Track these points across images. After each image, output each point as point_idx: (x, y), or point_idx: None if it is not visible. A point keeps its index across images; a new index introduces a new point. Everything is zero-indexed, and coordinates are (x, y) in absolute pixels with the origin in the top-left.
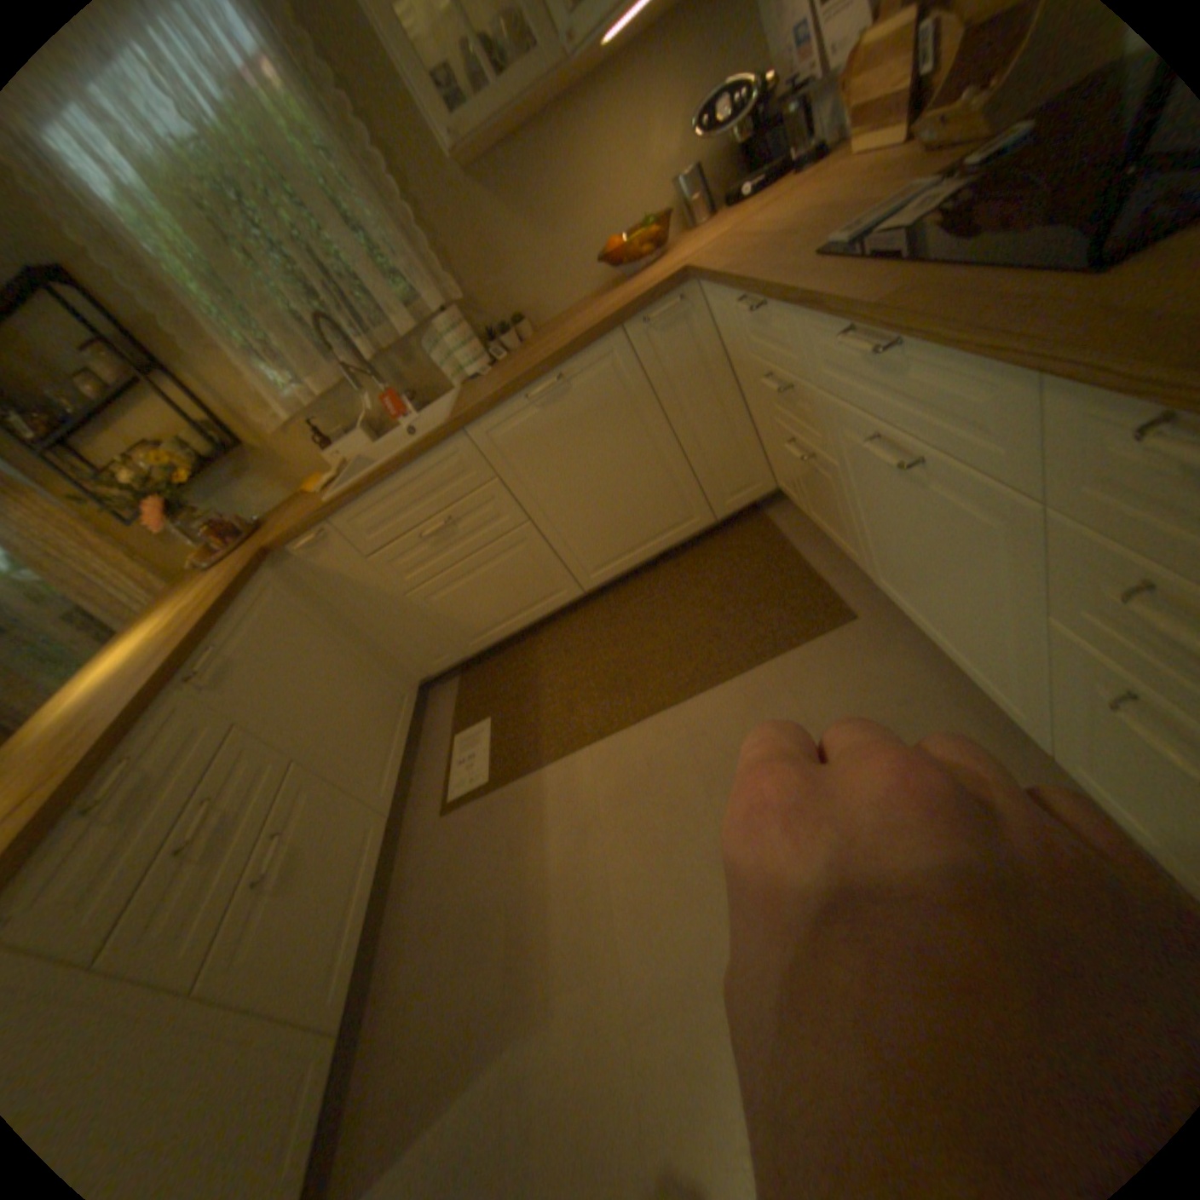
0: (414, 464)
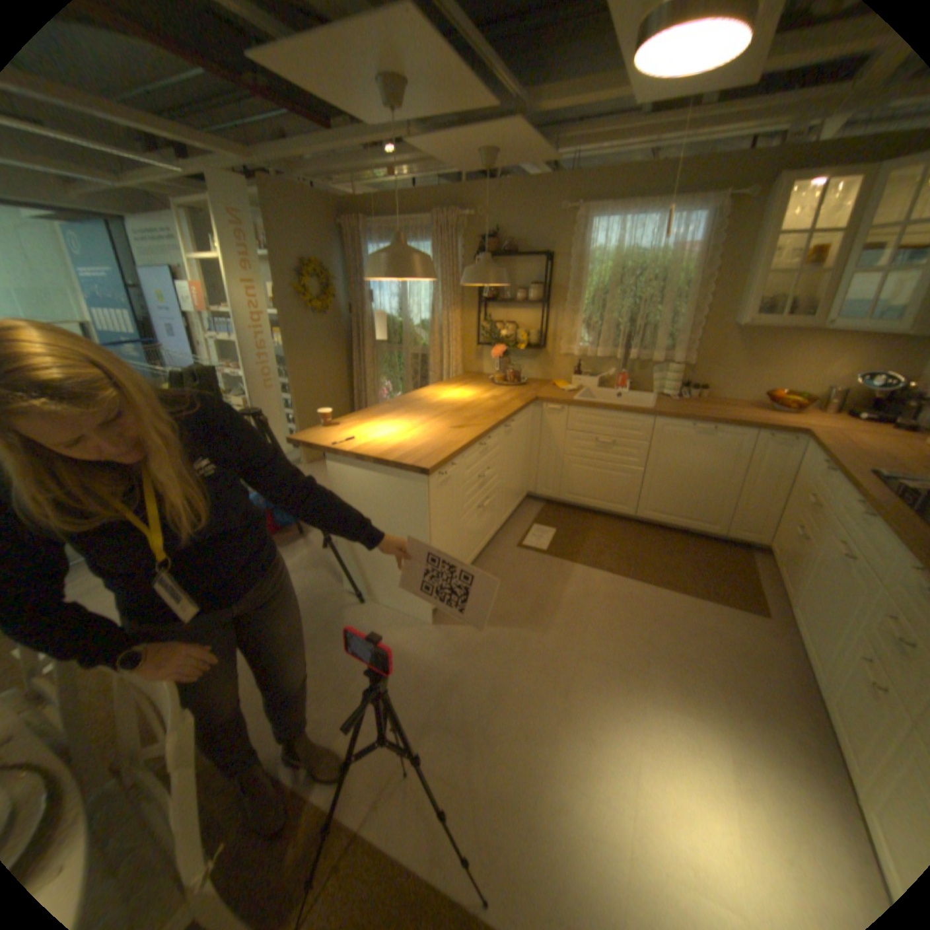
0: (622, 413)
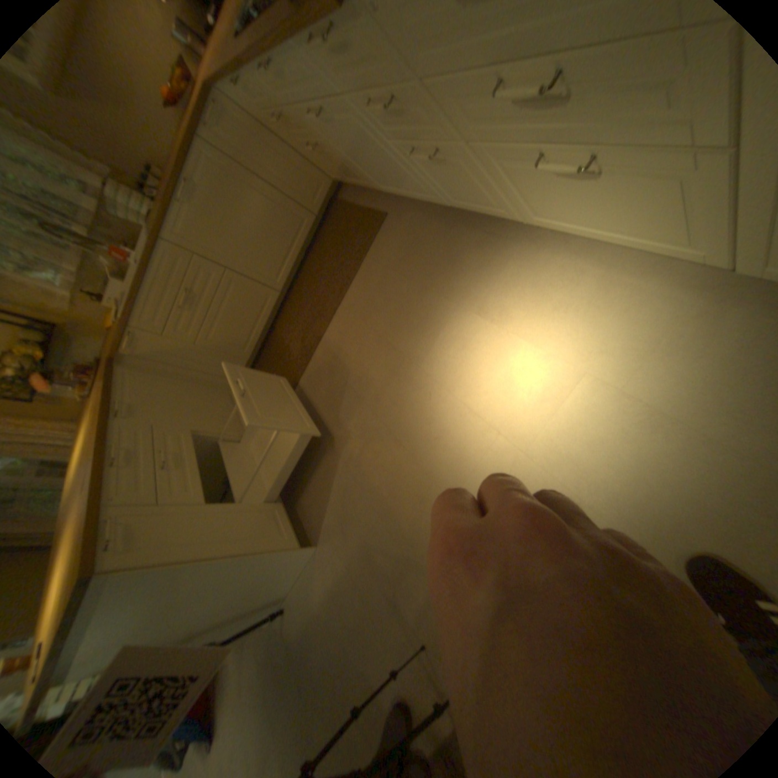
0: (148, 269)
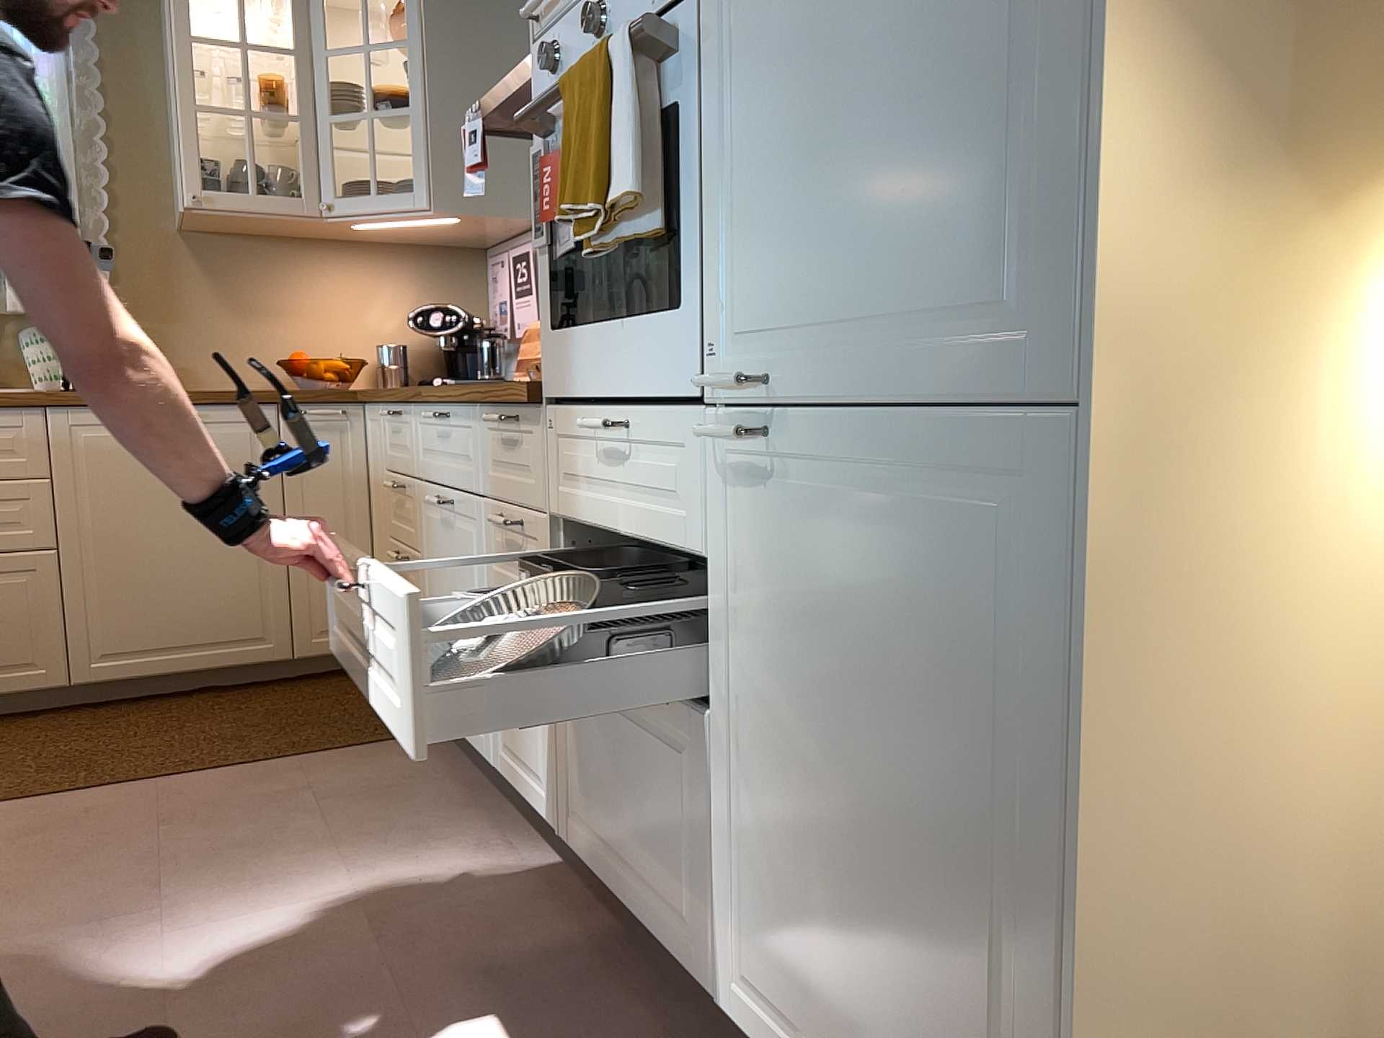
0: None
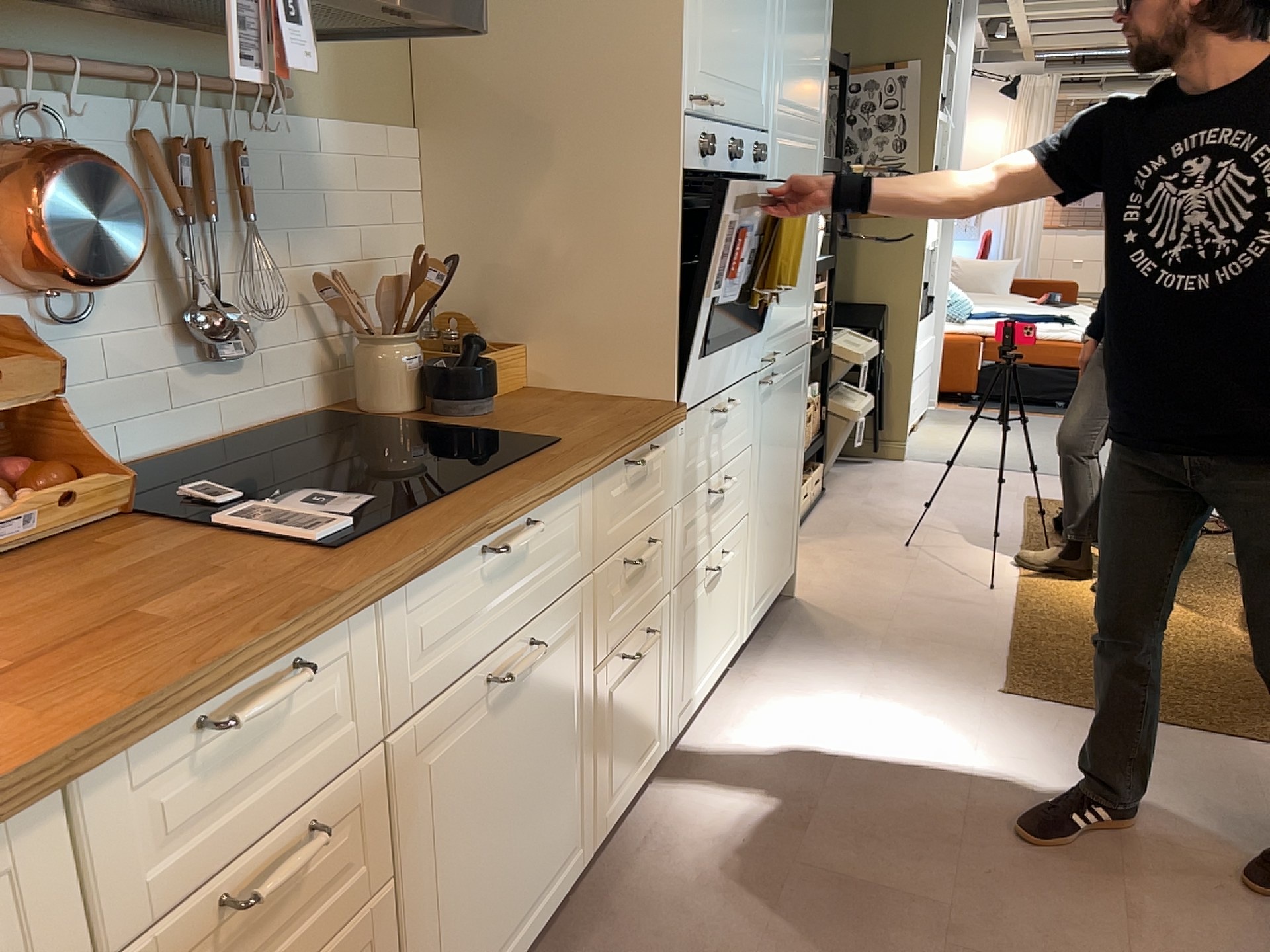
0: None
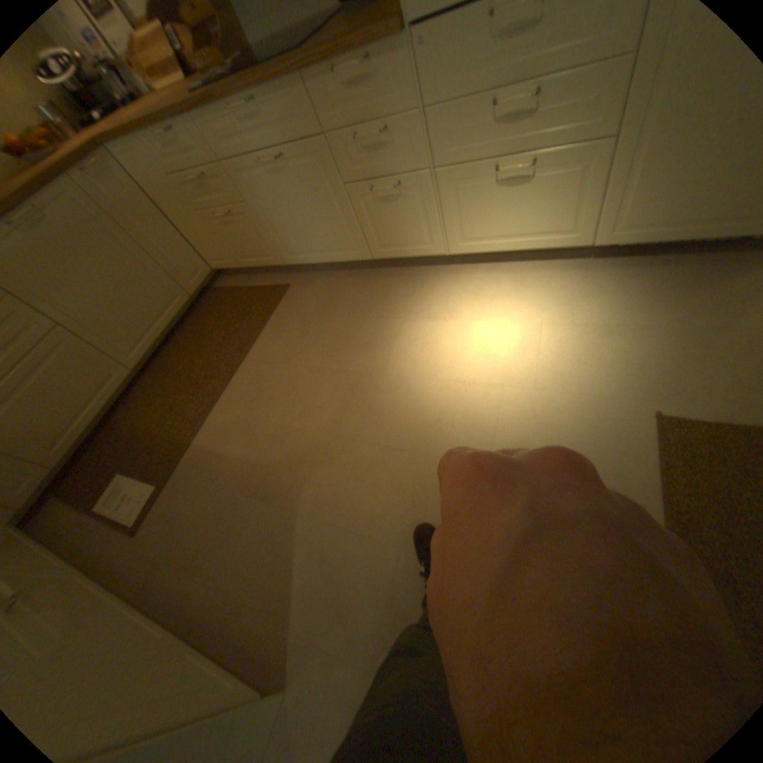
0: None
